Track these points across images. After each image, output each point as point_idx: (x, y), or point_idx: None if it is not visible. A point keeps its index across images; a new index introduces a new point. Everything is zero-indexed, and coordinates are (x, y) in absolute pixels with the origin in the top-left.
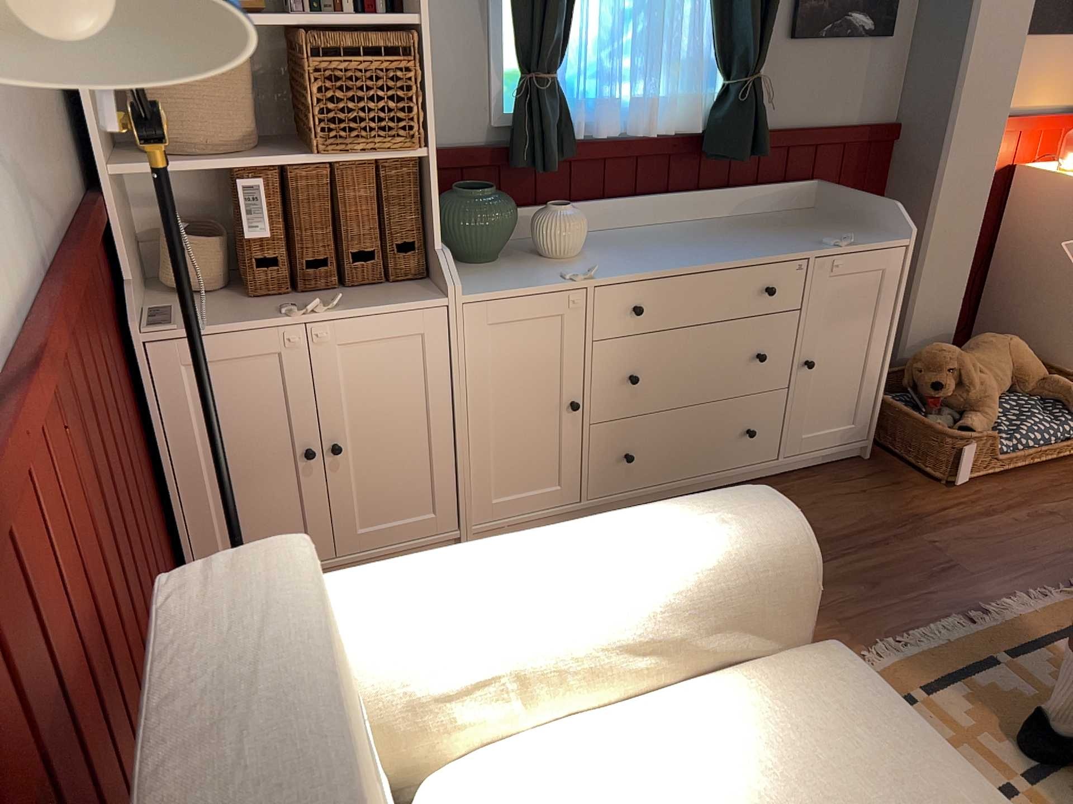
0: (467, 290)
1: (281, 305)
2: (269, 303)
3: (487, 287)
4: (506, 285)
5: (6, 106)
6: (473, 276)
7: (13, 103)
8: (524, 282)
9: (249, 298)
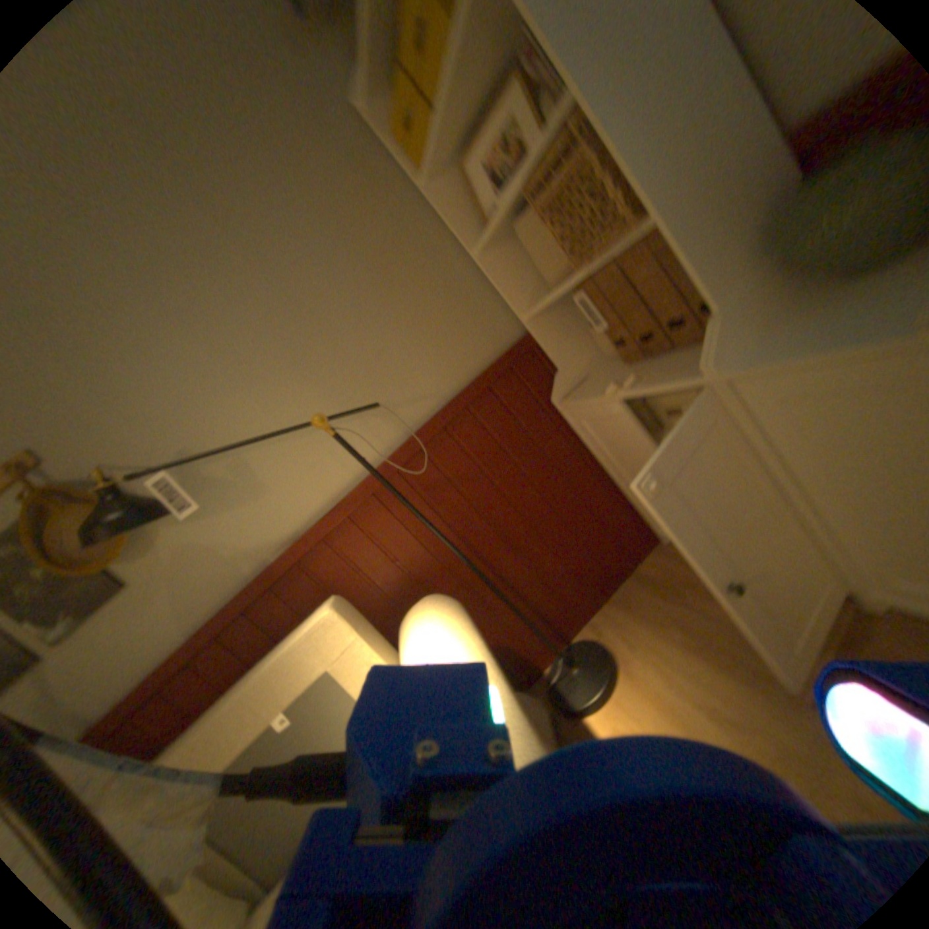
0: (750, 354)
1: (625, 373)
2: (628, 368)
3: (777, 347)
4: (807, 340)
5: (383, 368)
6: (807, 314)
7: (394, 359)
8: (842, 331)
9: (626, 362)
